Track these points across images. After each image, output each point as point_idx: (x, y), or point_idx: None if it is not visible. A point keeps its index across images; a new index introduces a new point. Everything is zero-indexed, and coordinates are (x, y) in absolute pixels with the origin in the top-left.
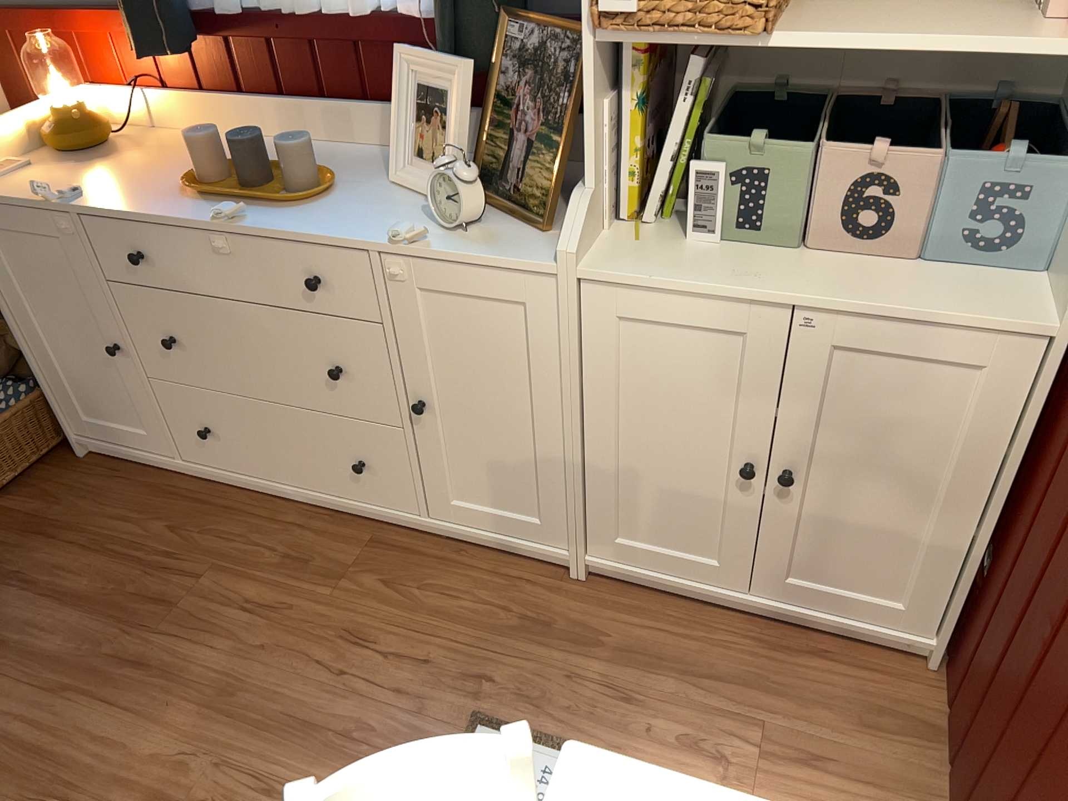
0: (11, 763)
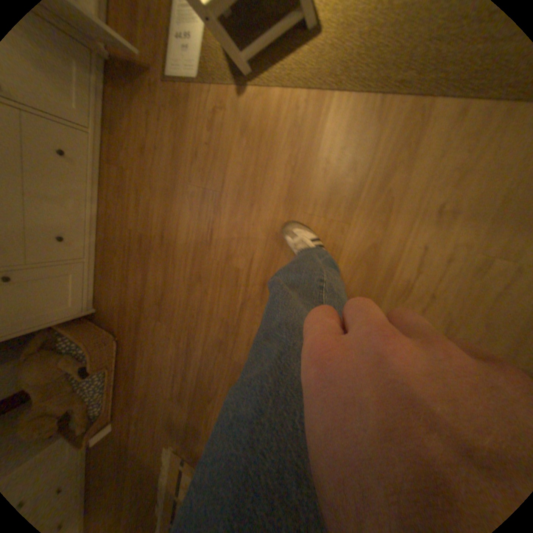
0: (198, 266)
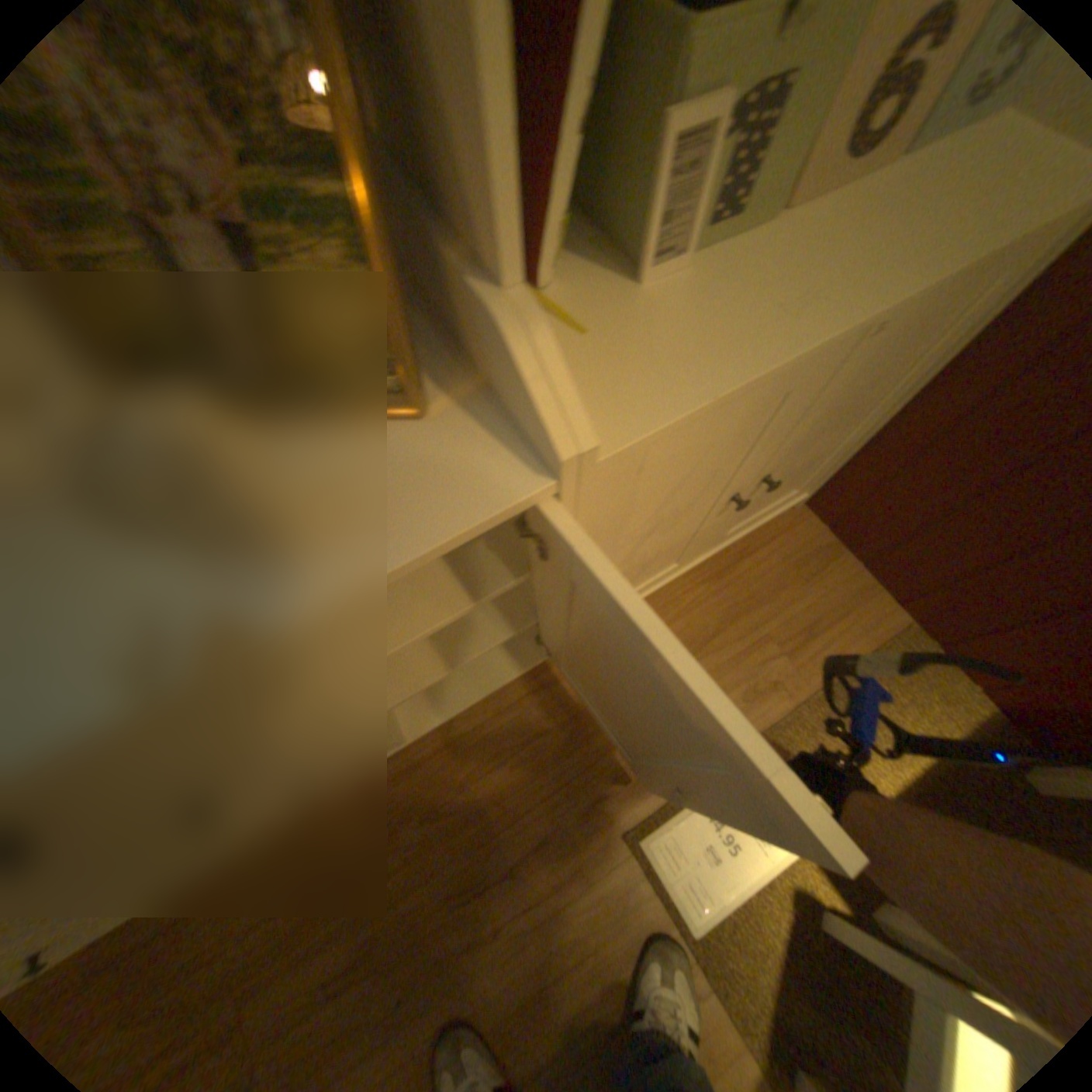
0: None
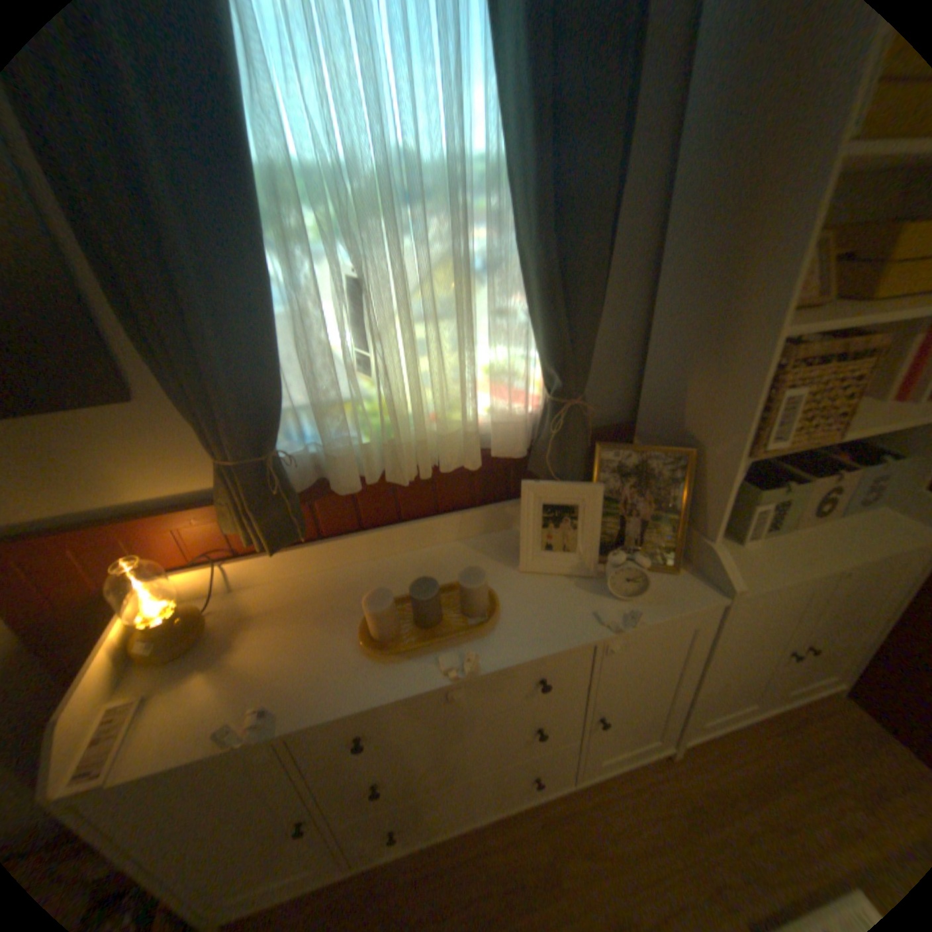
0: None
